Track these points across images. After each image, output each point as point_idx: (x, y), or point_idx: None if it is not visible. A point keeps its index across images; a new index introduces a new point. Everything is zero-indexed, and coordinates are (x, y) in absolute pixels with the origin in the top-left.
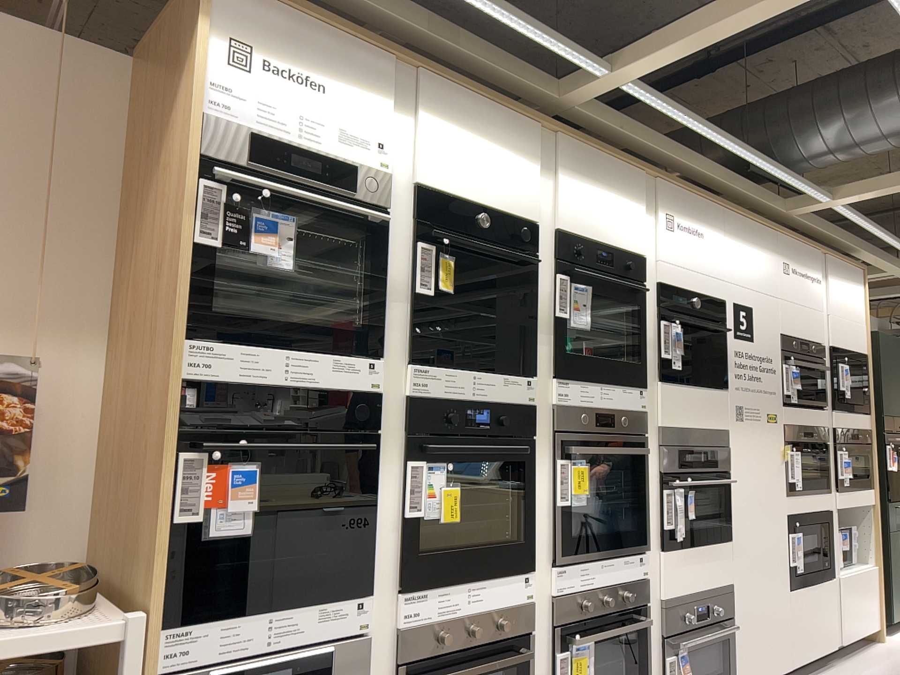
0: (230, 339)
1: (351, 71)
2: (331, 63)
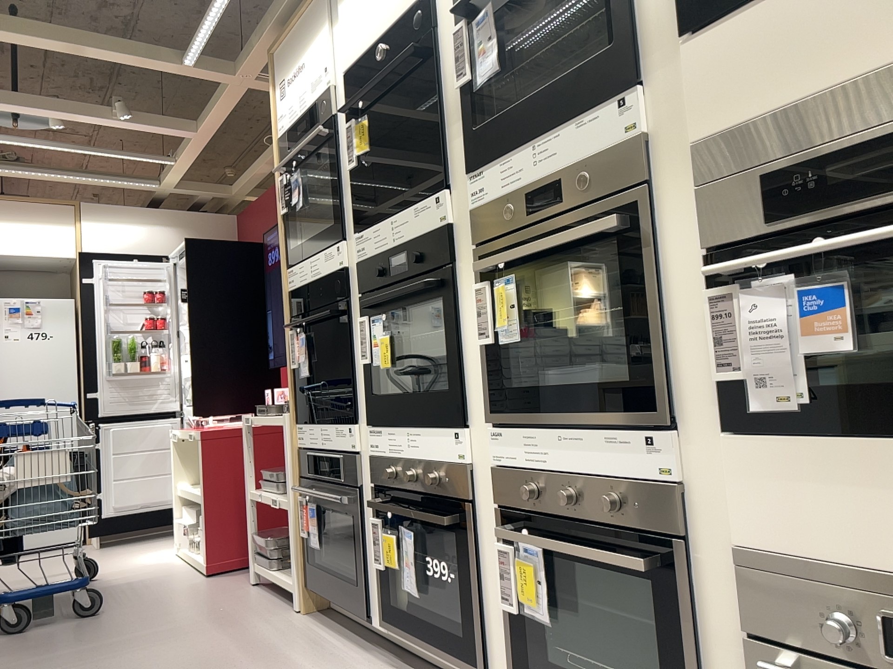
0: (294, 263)
1: (307, 32)
2: (301, 40)
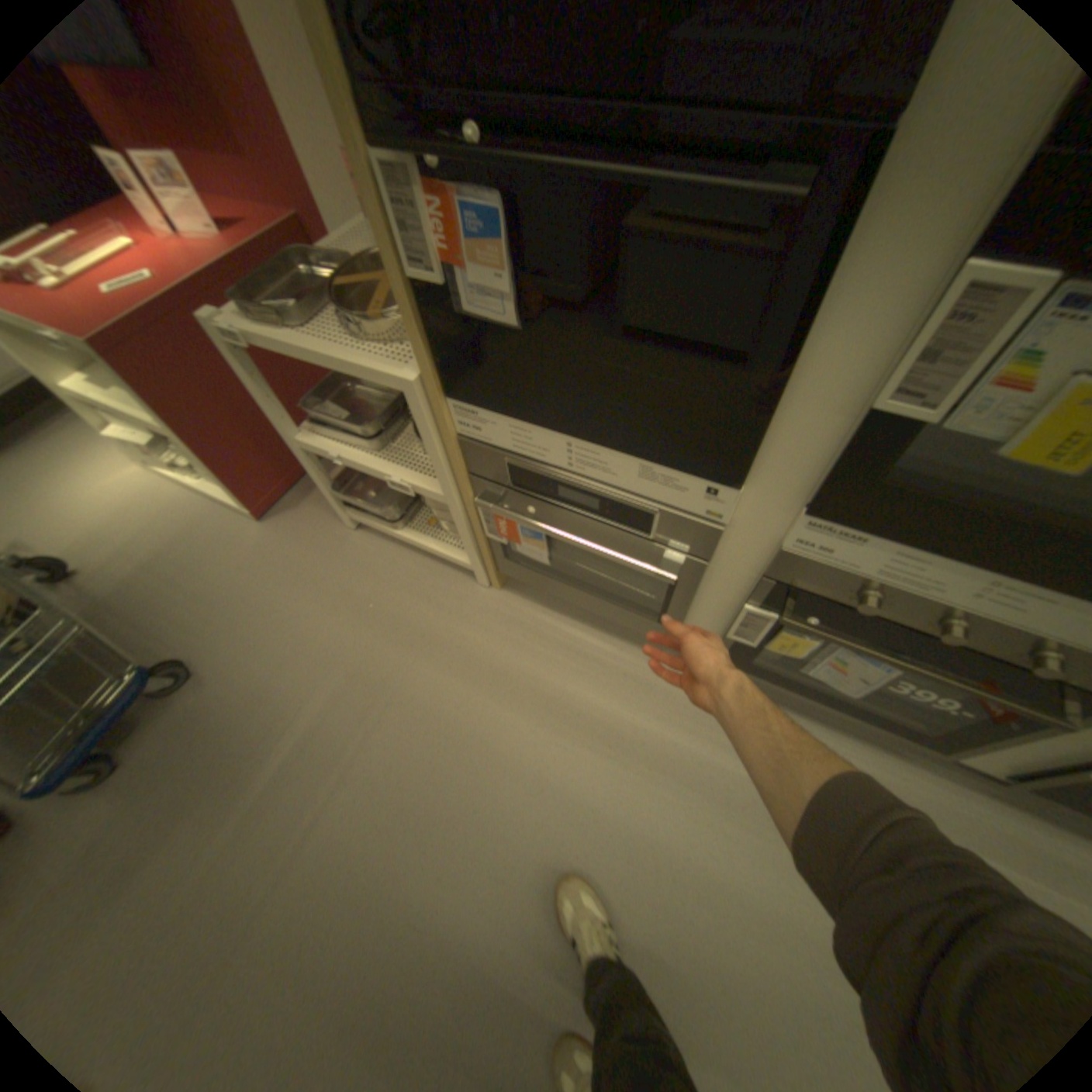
0: None
1: None
2: None
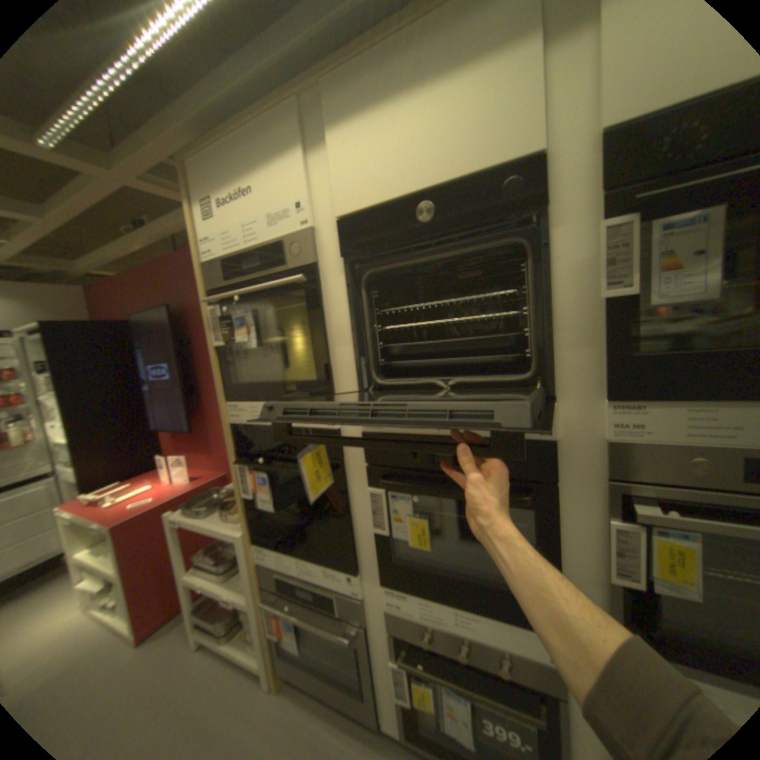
0: (240, 399)
1: (257, 146)
2: (243, 154)
